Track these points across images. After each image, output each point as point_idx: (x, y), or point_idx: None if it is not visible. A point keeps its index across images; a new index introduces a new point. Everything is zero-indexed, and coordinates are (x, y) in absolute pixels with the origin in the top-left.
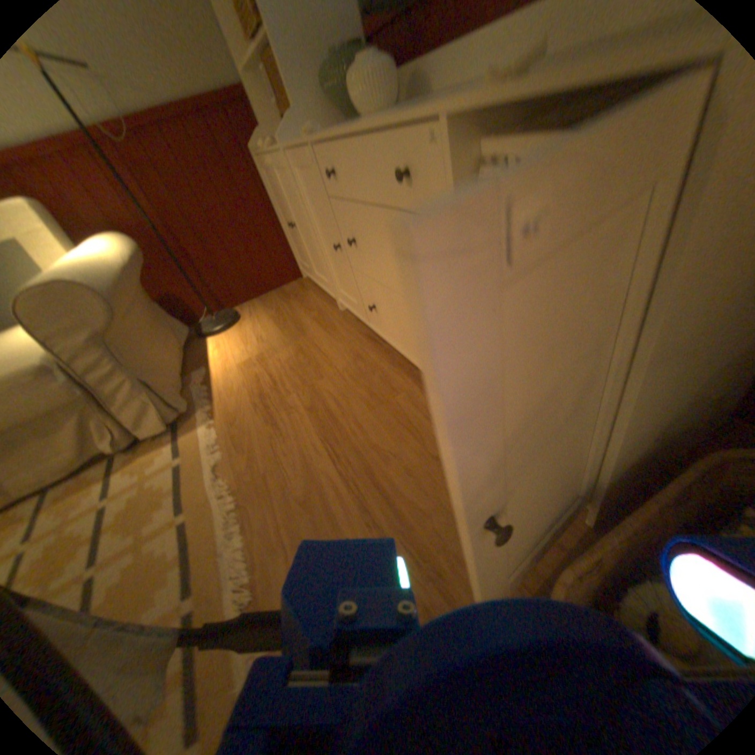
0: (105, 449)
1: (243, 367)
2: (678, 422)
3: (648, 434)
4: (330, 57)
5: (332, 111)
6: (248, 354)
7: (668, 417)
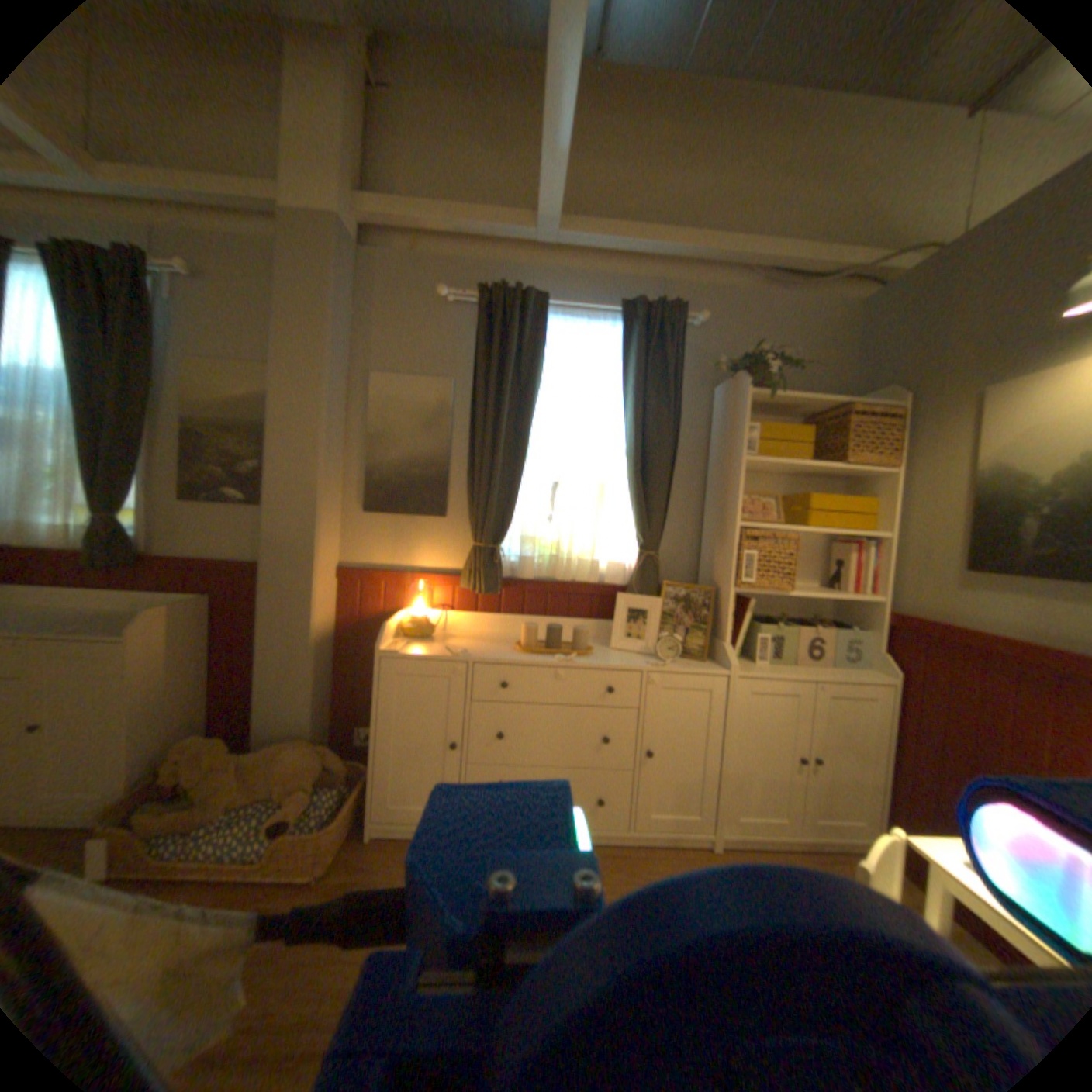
0: None
1: None
2: (157, 757)
3: (138, 757)
4: None
5: None
6: None
7: (148, 750)
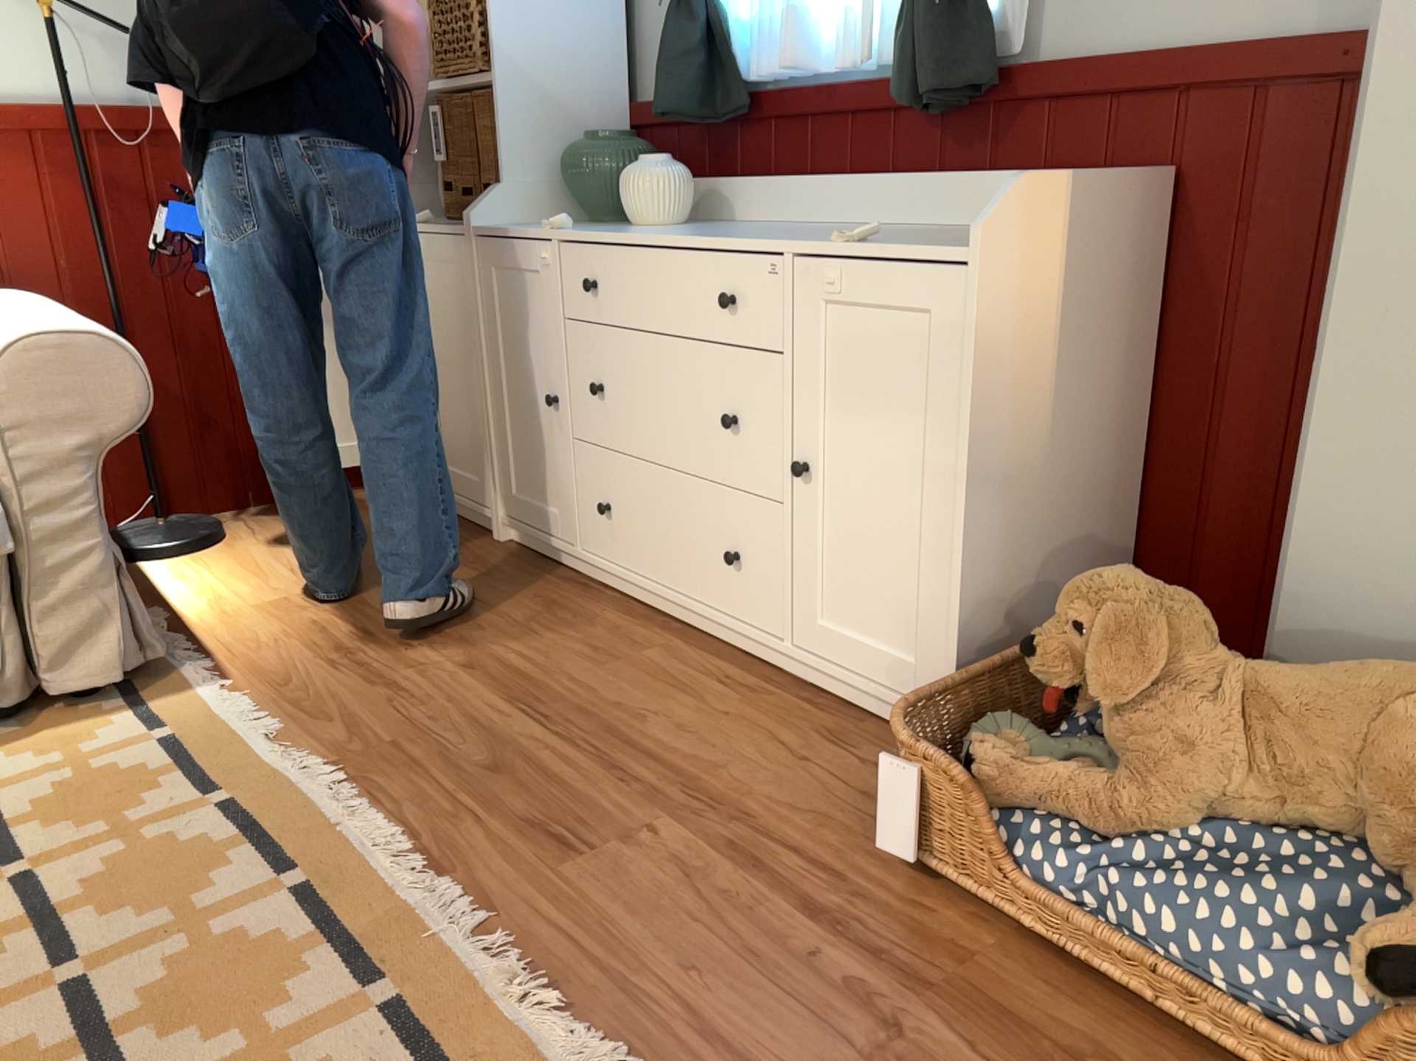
0: None
1: (273, 610)
2: (1021, 598)
3: (983, 584)
4: (589, 146)
5: (561, 206)
6: (278, 591)
7: (1003, 575)
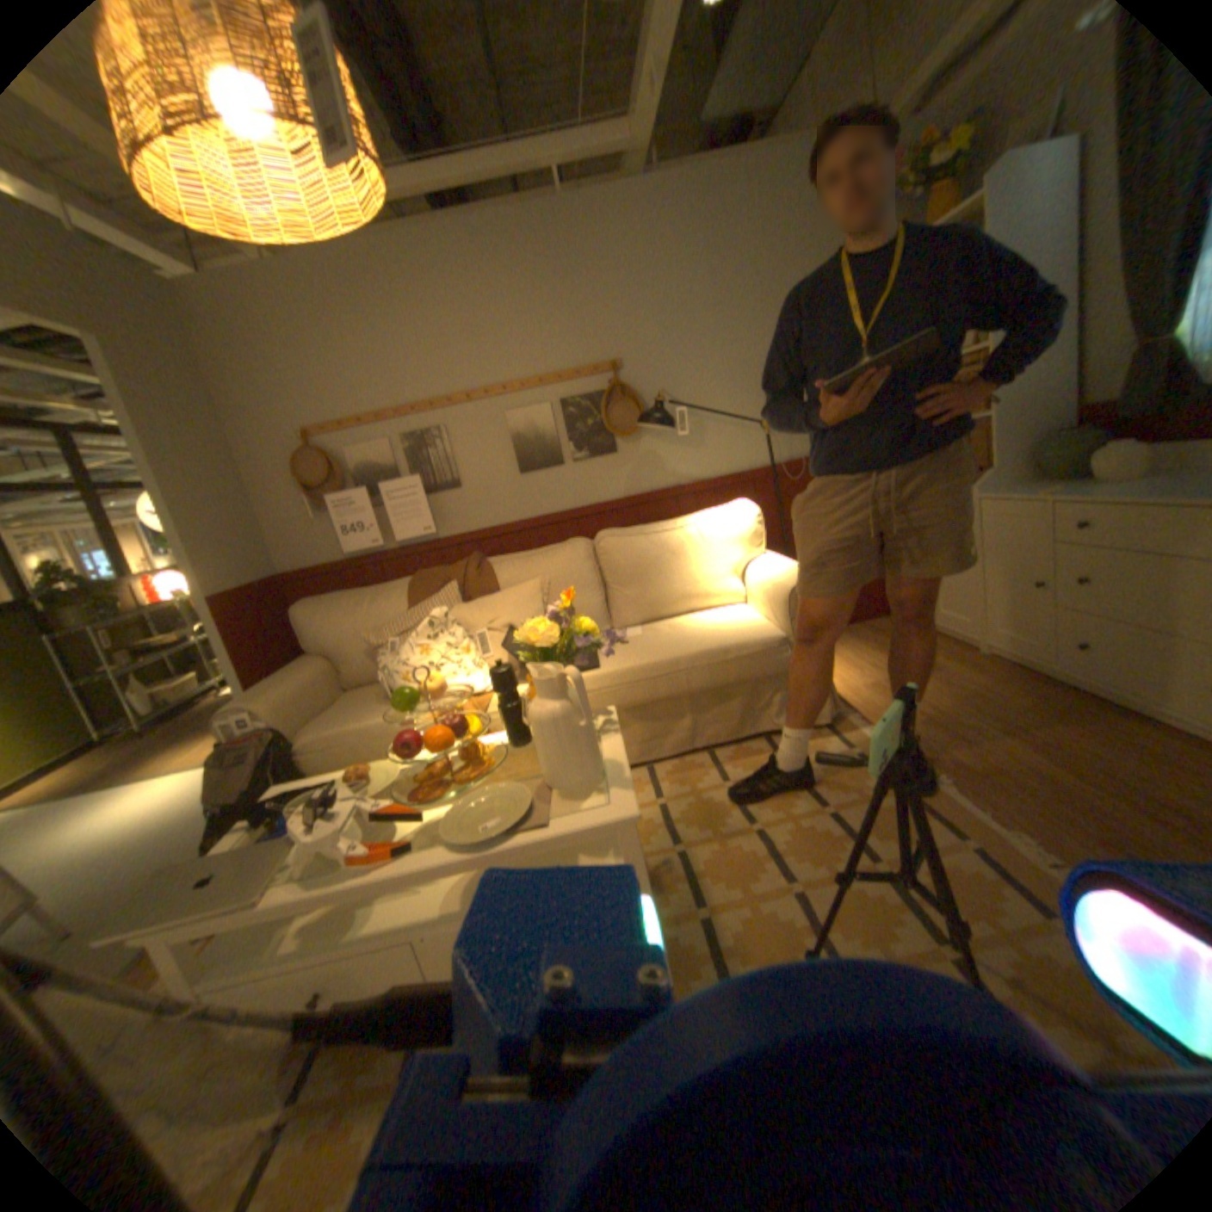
0: (772, 725)
1: (874, 688)
2: None
3: None
4: (1063, 438)
5: (1033, 471)
6: (871, 677)
7: None
